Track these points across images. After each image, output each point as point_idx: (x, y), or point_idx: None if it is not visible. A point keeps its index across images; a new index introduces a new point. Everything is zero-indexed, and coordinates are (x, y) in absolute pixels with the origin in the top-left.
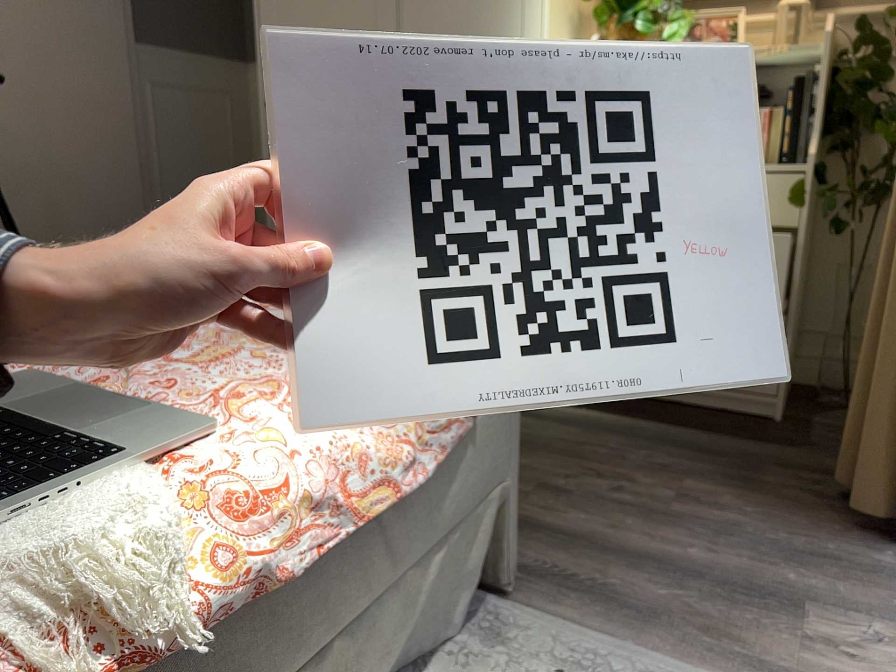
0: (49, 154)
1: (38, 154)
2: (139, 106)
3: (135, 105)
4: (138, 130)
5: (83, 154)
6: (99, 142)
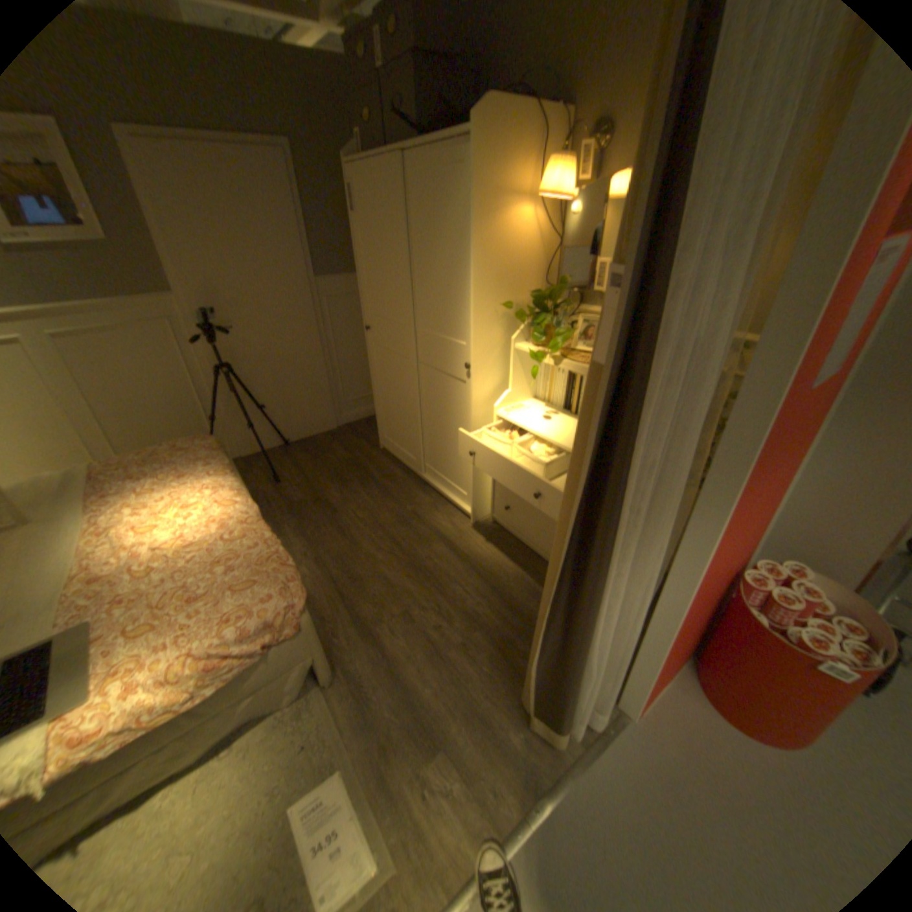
0: (270, 349)
1: (264, 350)
2: (318, 312)
3: (316, 312)
4: (319, 326)
5: (288, 345)
6: (296, 337)
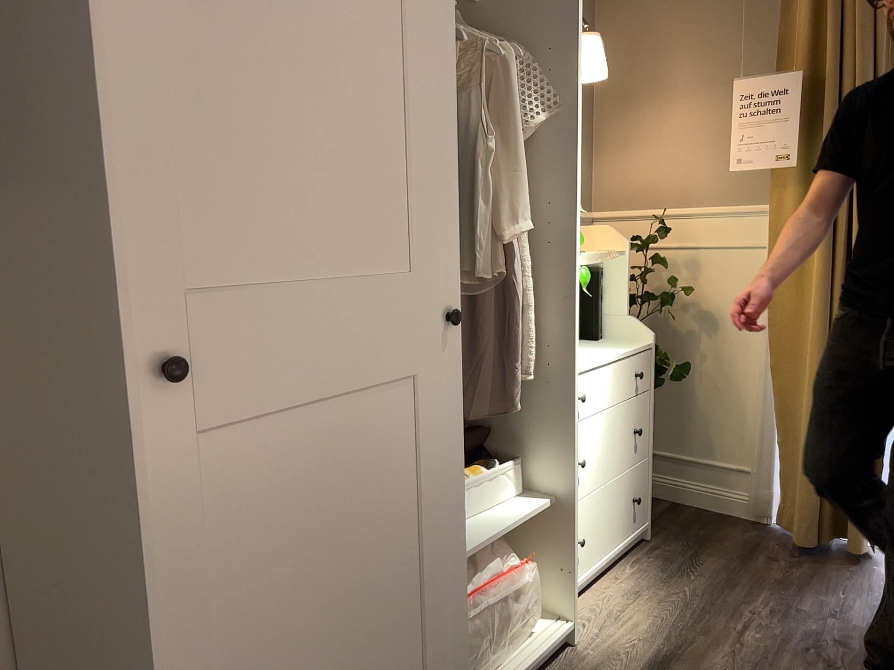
0: None
1: None
2: None
3: None
4: None
5: None
6: None
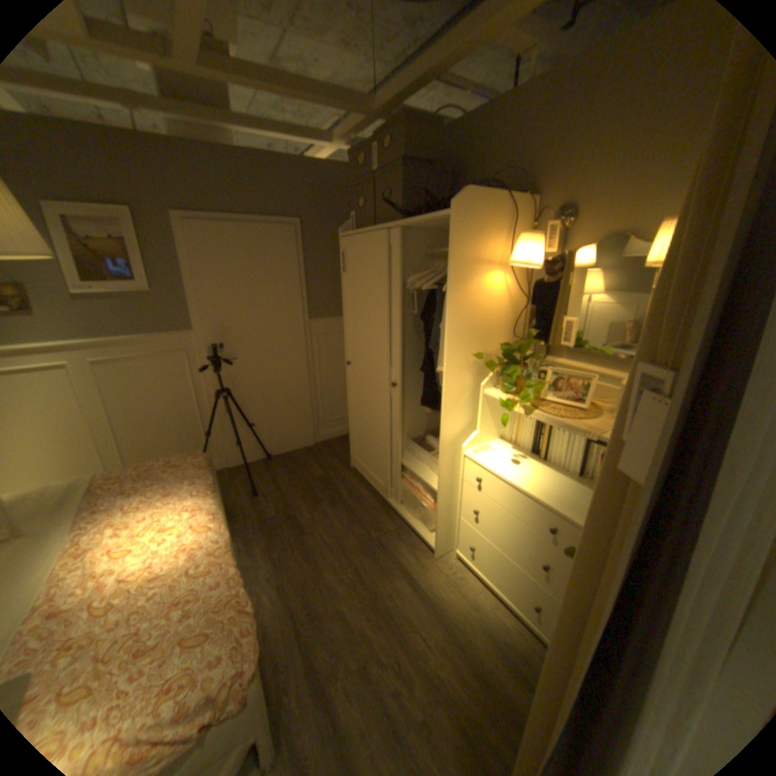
0: (264, 376)
1: (260, 376)
2: (308, 347)
3: (306, 347)
4: (307, 358)
5: (280, 373)
6: (288, 366)
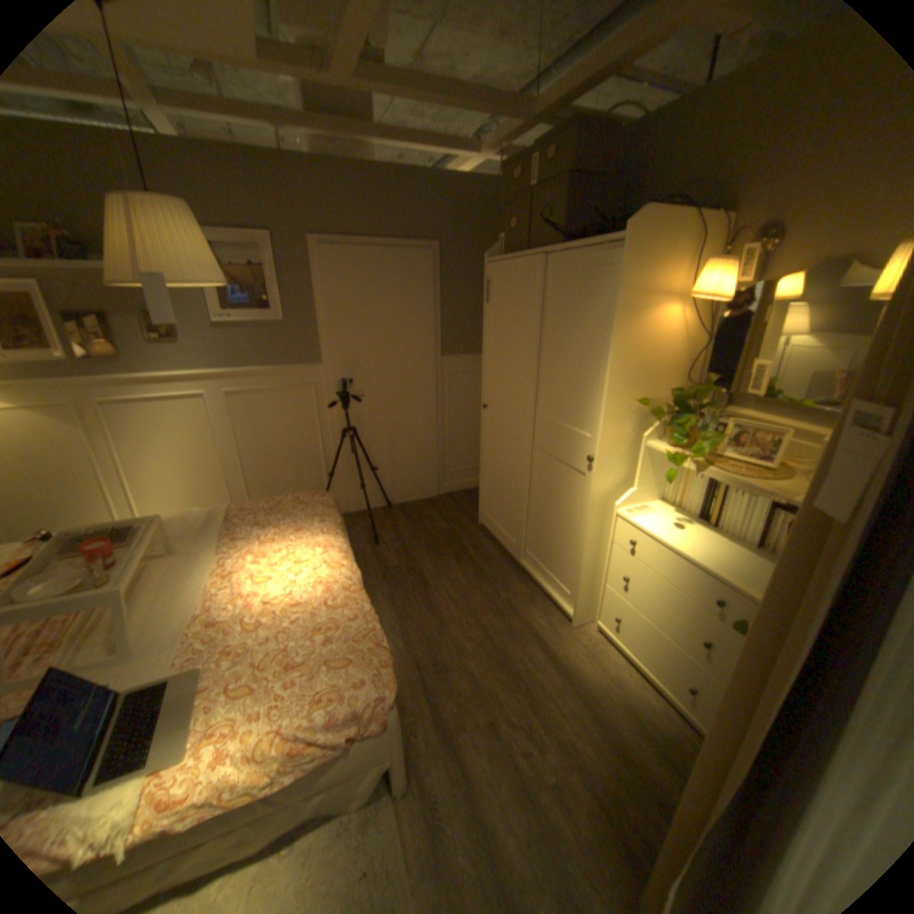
0: (391, 416)
1: (386, 417)
2: (439, 387)
3: (437, 387)
4: (437, 399)
5: (407, 414)
6: (416, 408)
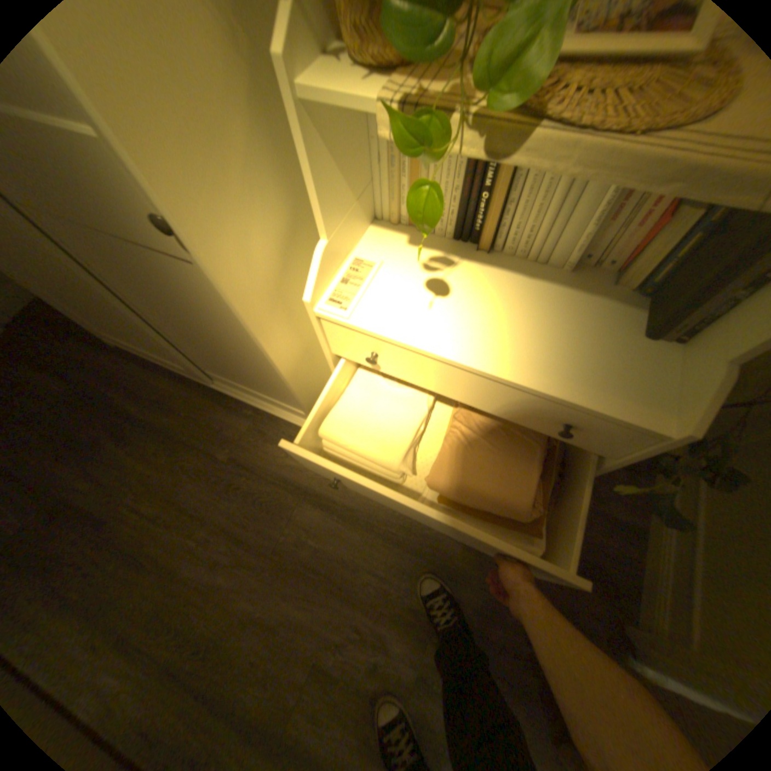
0: None
1: None
2: None
3: None
4: None
5: None
6: None
